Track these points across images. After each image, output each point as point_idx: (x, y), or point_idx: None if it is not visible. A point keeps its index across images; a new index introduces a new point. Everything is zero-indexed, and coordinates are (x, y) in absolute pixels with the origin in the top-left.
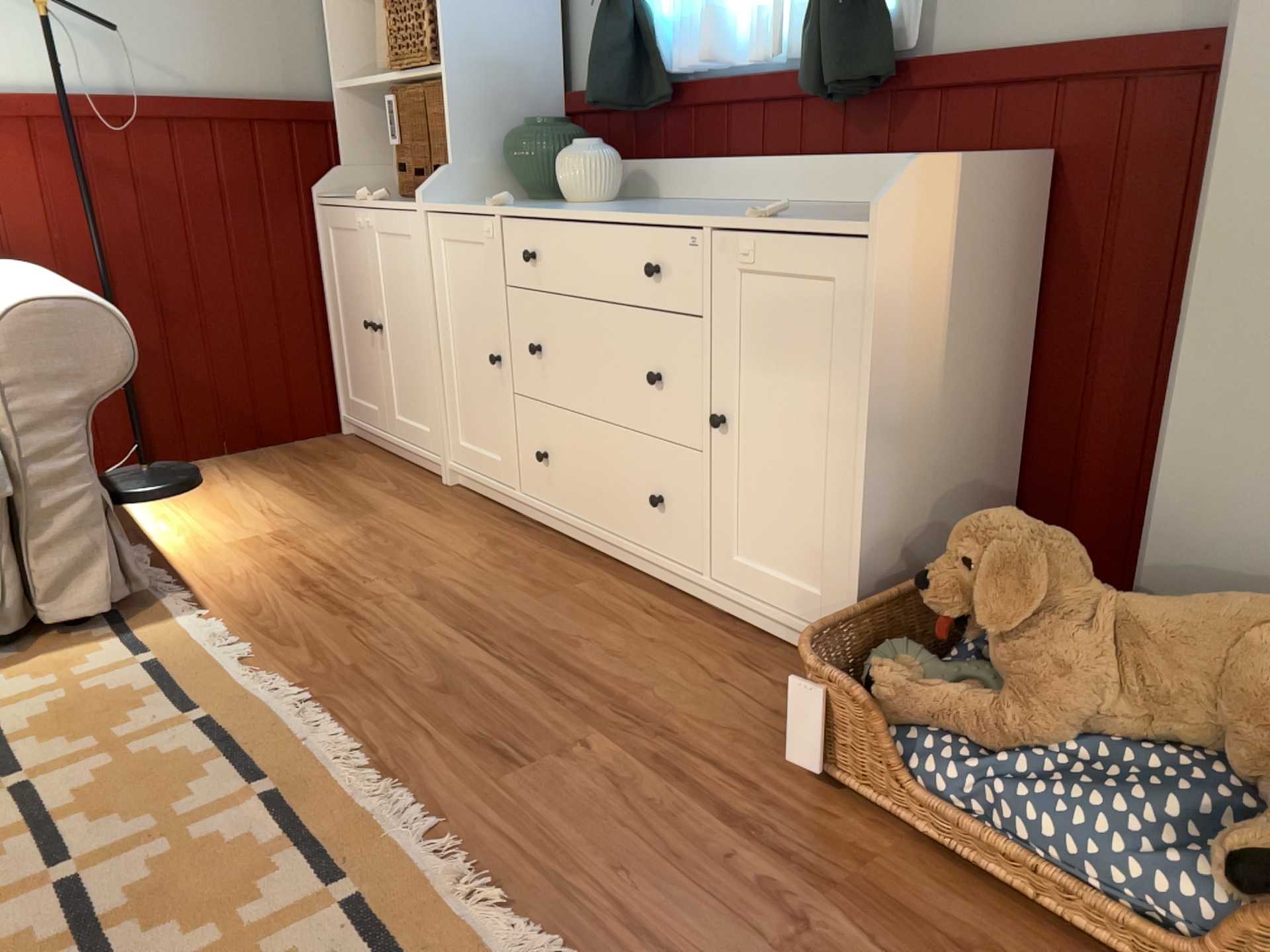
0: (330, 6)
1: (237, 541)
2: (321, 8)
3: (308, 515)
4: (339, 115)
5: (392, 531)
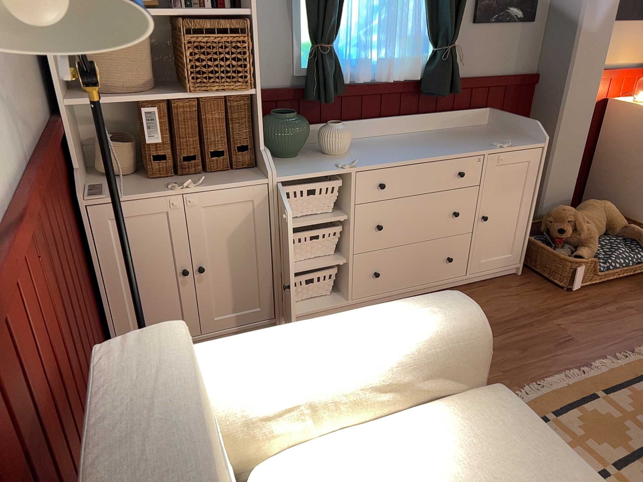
0: None
1: None
2: None
3: None
4: (67, 125)
5: None
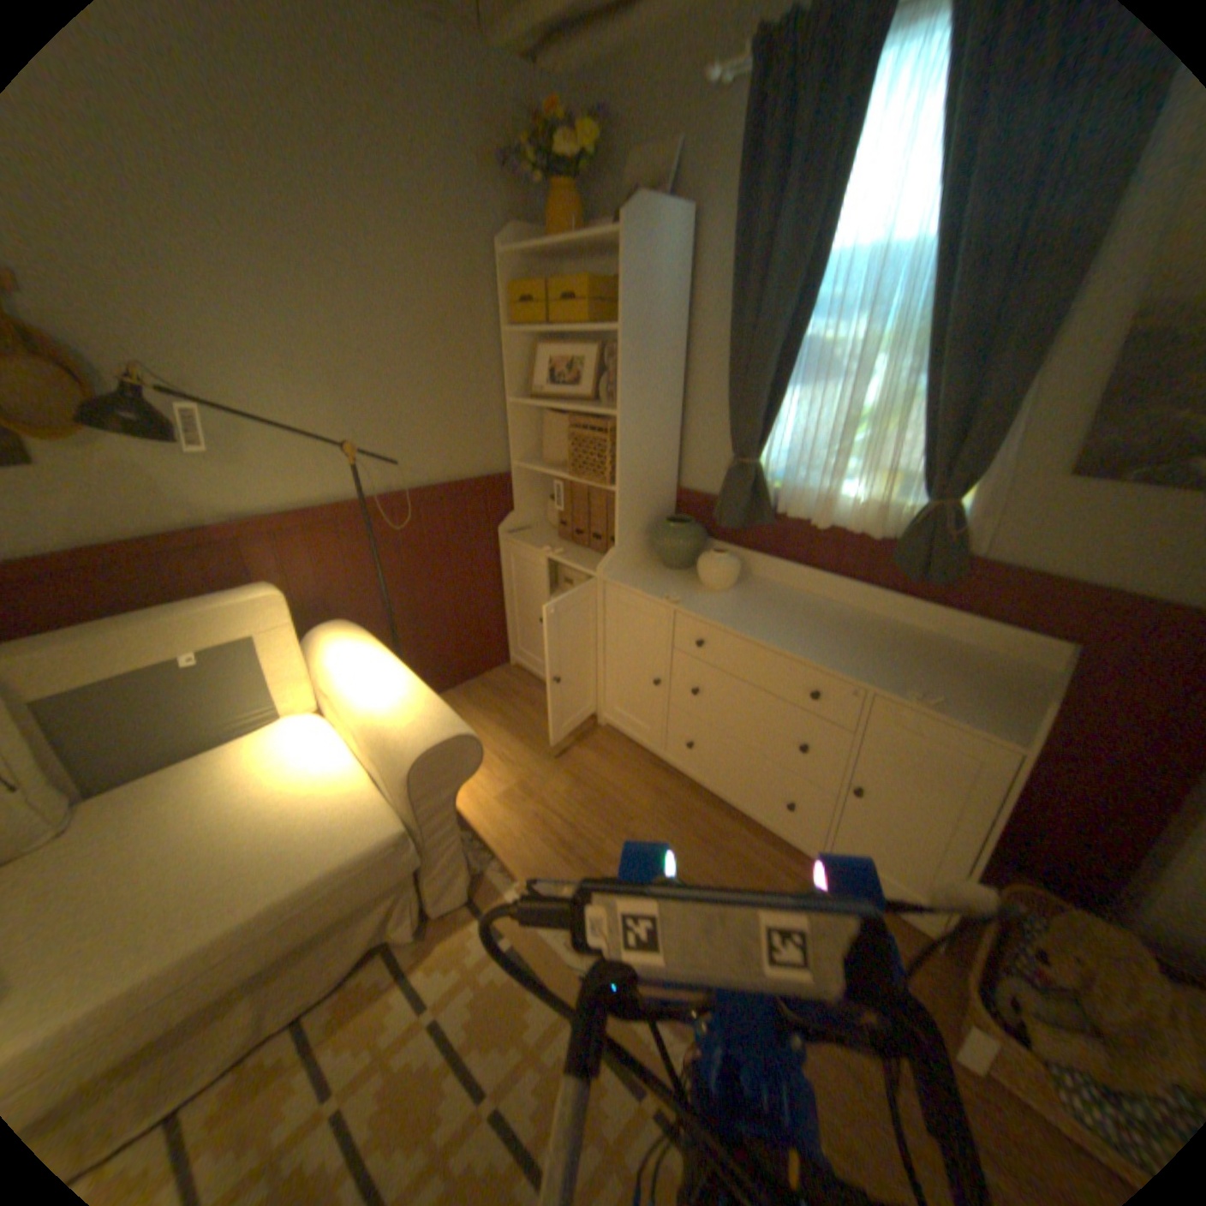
0: (512, 412)
1: (499, 795)
2: (504, 411)
3: (530, 762)
4: (514, 479)
5: (590, 779)
